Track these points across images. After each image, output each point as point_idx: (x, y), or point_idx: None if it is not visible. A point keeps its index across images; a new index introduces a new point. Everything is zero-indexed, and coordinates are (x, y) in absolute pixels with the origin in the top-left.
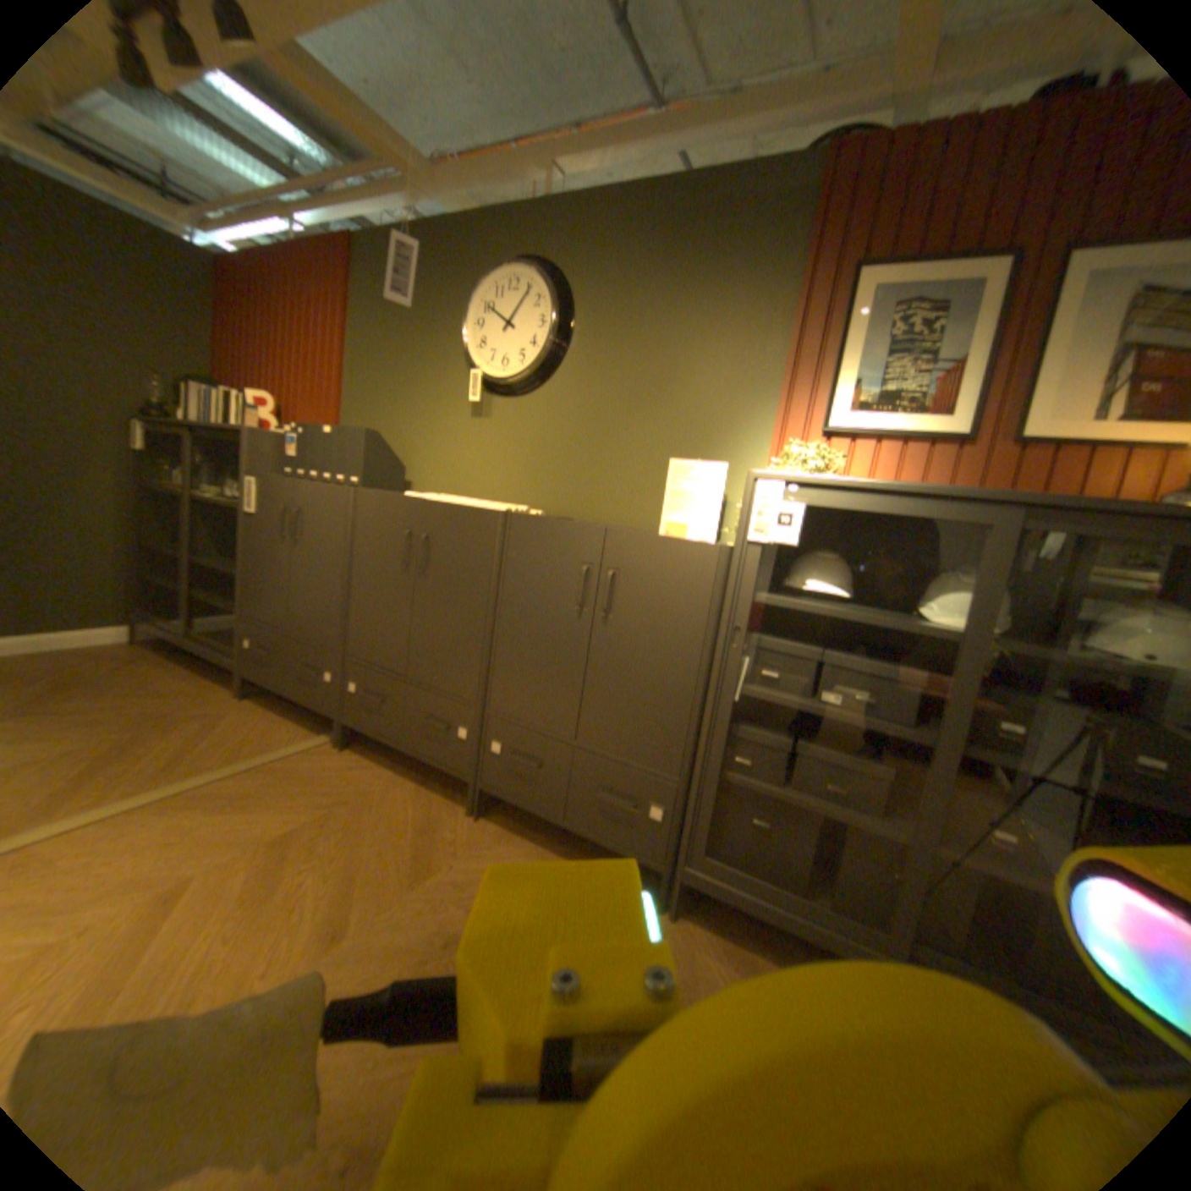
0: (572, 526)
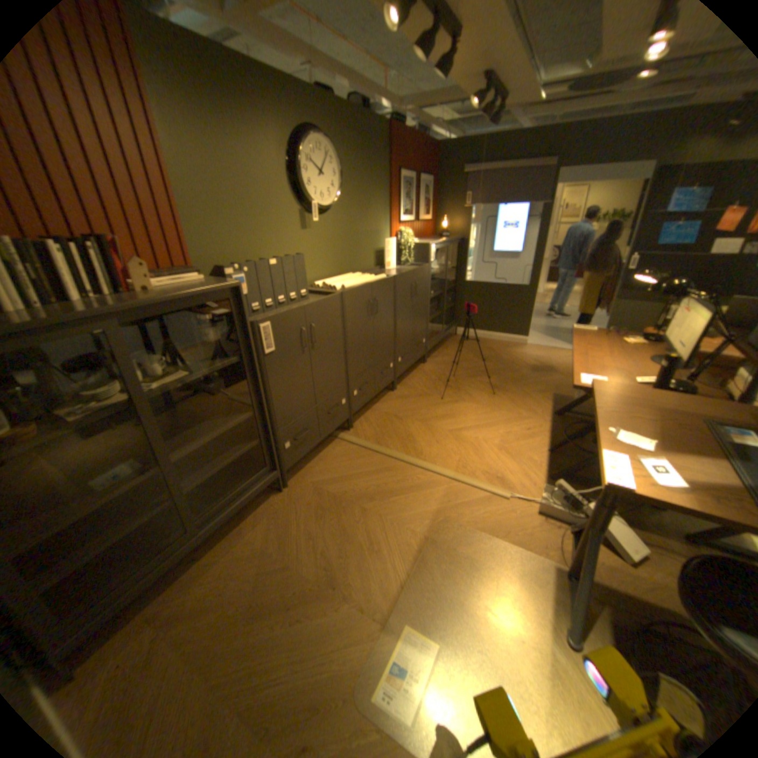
0: (408, 274)
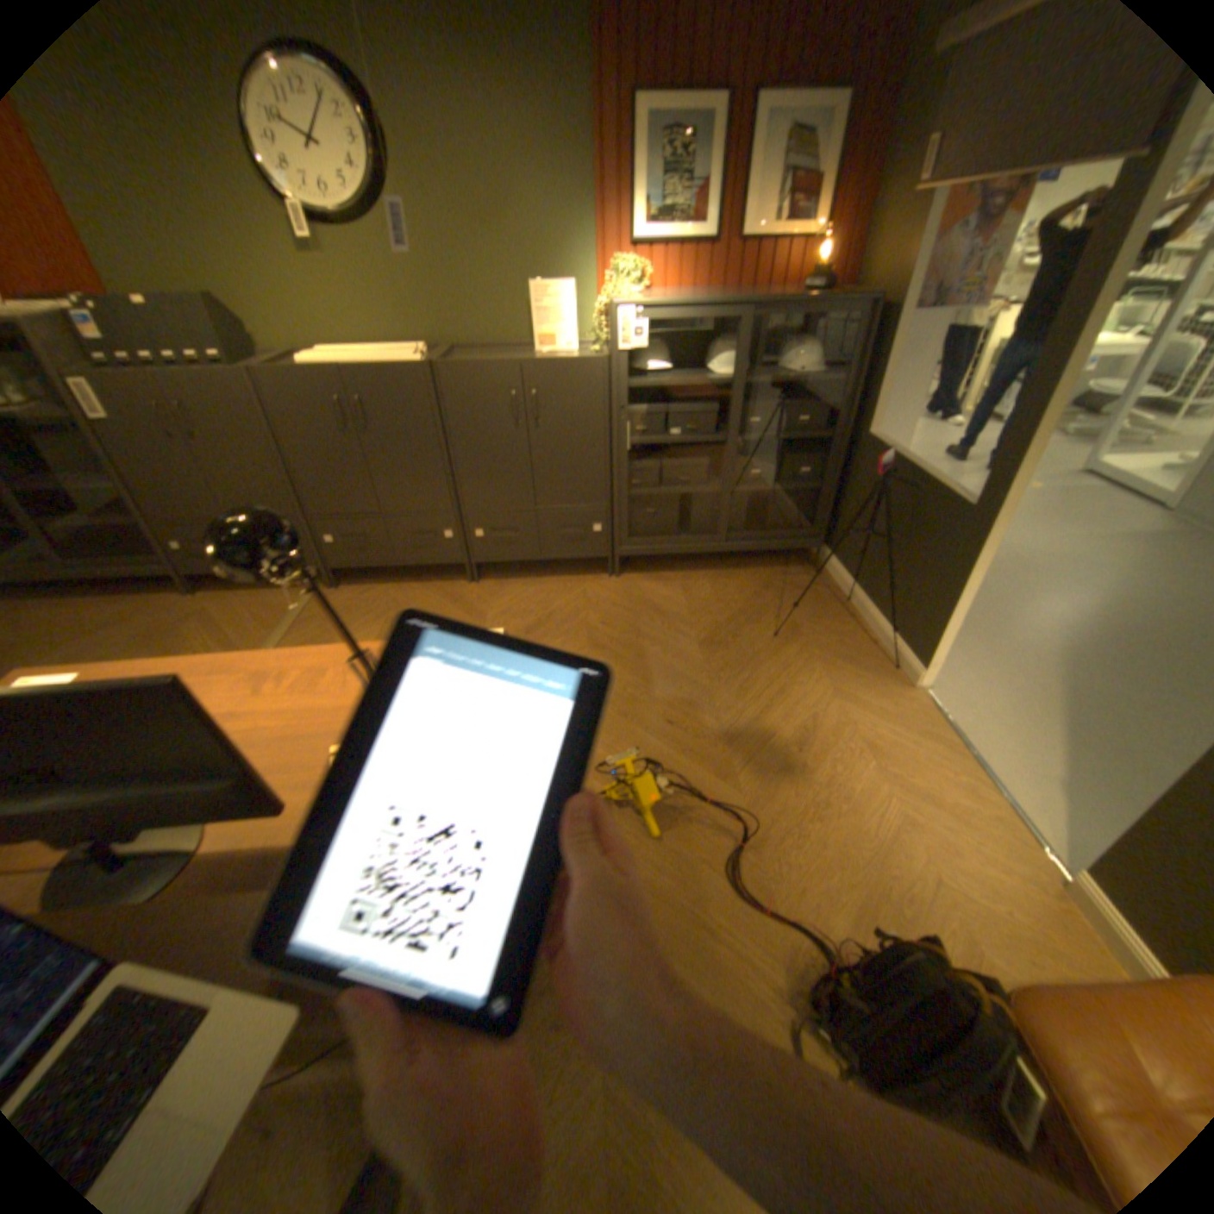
0: (493, 365)
